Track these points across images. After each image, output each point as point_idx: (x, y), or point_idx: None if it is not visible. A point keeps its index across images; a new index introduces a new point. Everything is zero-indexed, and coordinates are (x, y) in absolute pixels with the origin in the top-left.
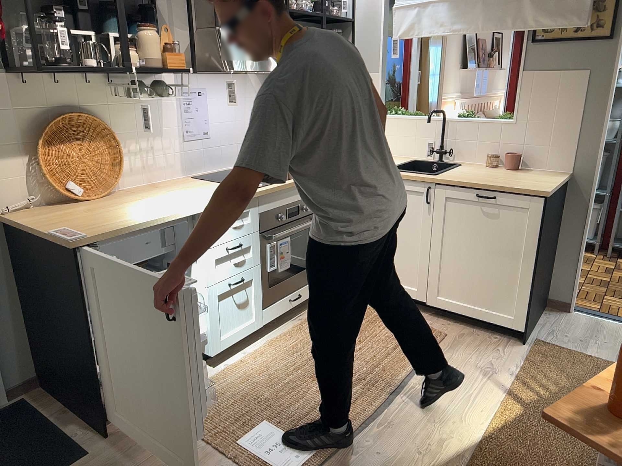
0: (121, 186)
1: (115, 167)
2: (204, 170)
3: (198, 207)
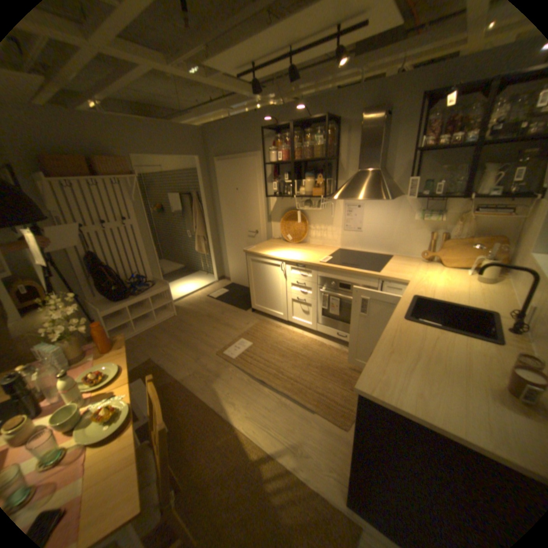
0: (309, 241)
1: (305, 233)
2: (354, 248)
3: (282, 257)
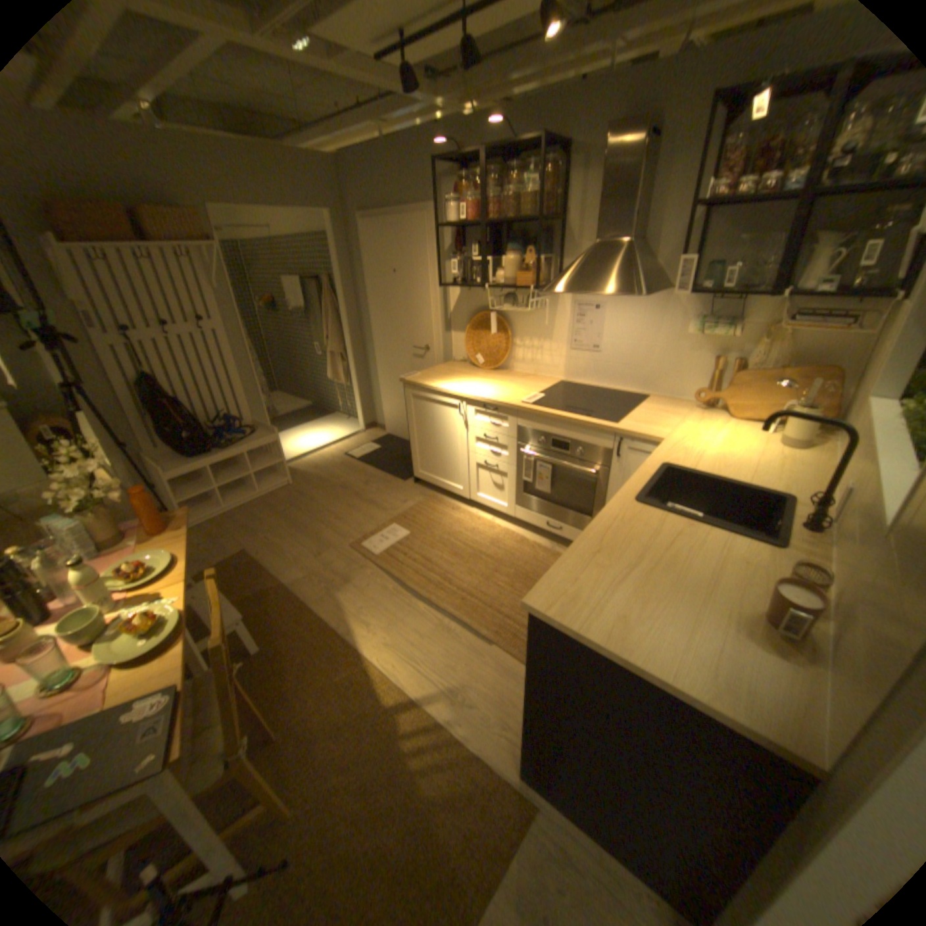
0: (514, 368)
1: (507, 353)
2: (586, 380)
3: (462, 393)
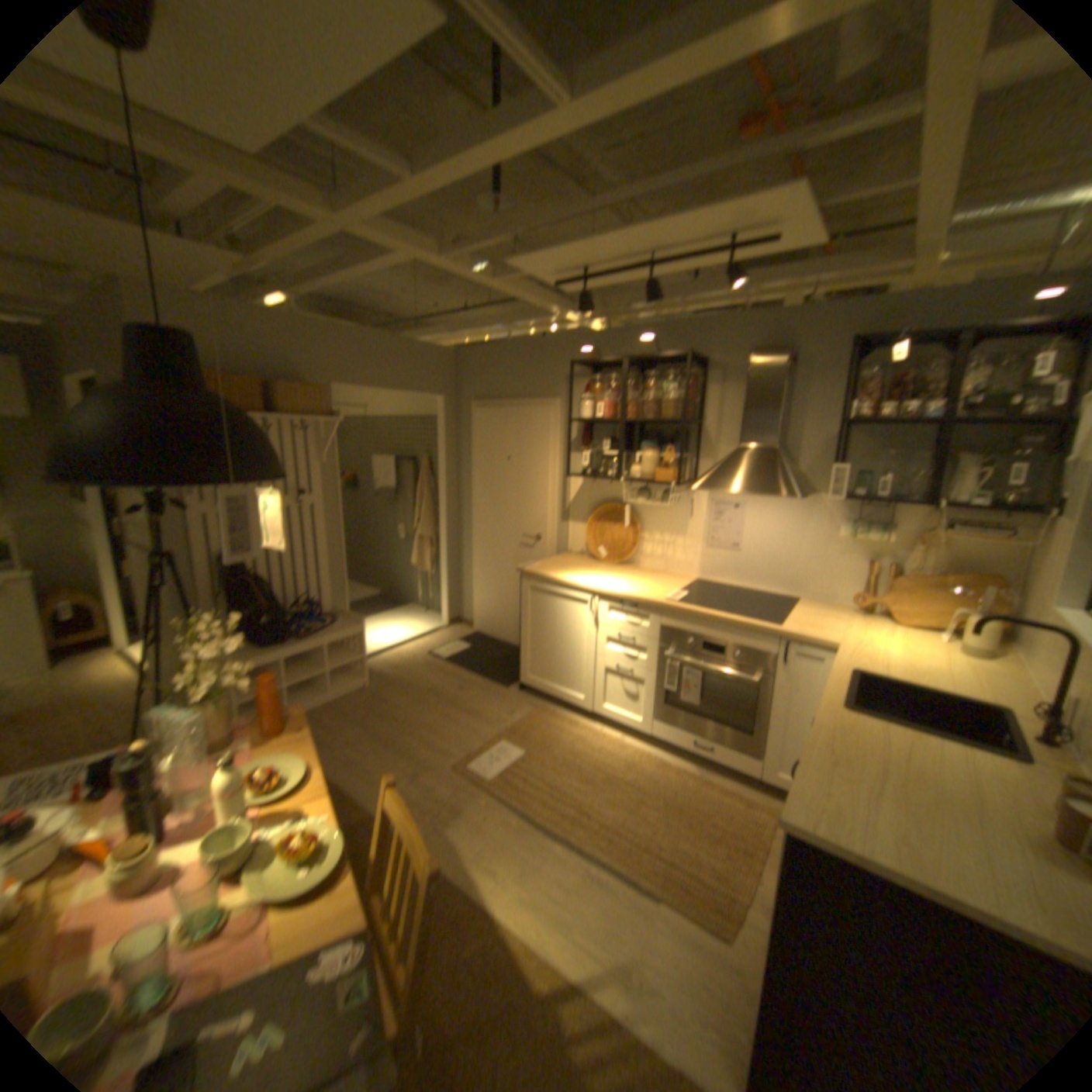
0: (639, 564)
1: (633, 548)
2: (724, 581)
3: (594, 588)
